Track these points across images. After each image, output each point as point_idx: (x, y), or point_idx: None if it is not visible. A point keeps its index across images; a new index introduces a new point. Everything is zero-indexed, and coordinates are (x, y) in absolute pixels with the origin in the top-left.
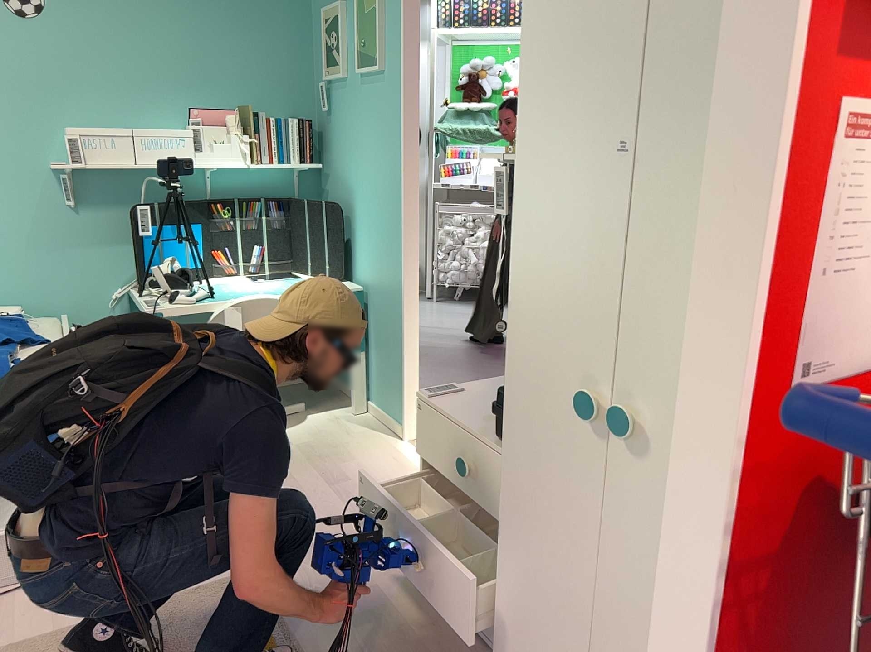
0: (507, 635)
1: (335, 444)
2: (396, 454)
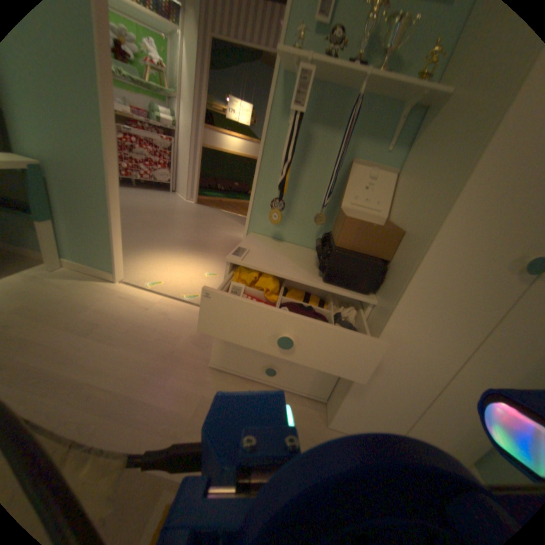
0: (361, 394)
1: (57, 300)
2: (119, 294)
